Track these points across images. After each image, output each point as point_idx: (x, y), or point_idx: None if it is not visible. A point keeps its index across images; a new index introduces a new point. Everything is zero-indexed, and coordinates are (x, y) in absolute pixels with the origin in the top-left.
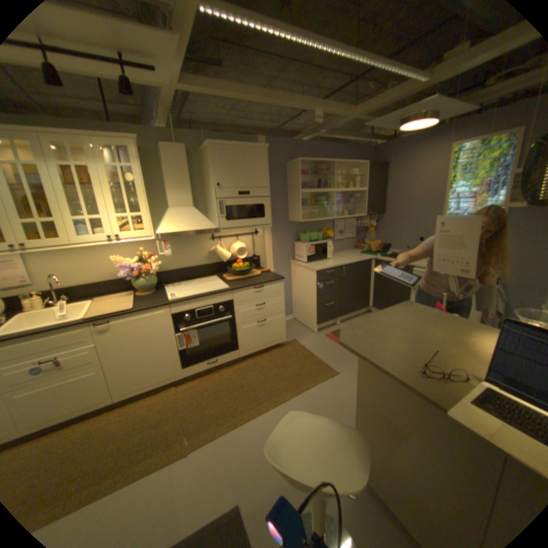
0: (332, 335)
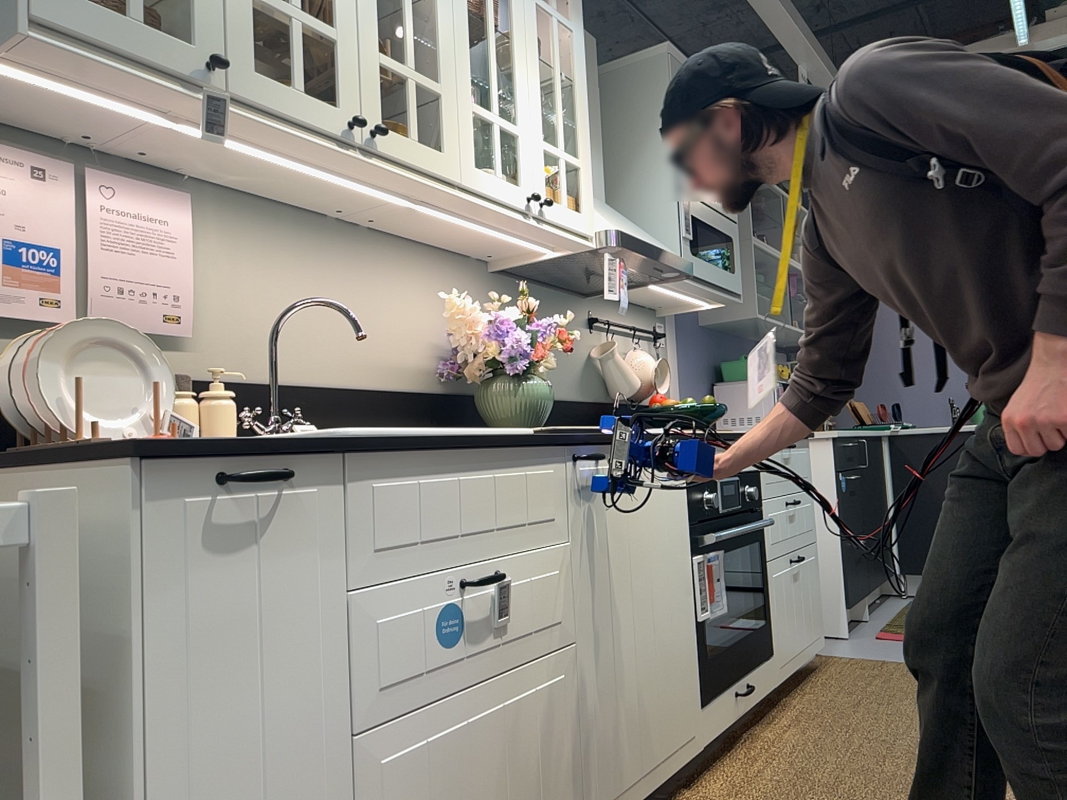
0: (887, 631)
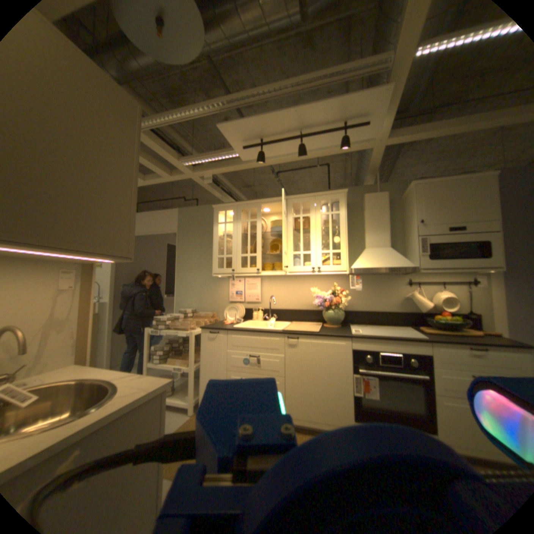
0: None
